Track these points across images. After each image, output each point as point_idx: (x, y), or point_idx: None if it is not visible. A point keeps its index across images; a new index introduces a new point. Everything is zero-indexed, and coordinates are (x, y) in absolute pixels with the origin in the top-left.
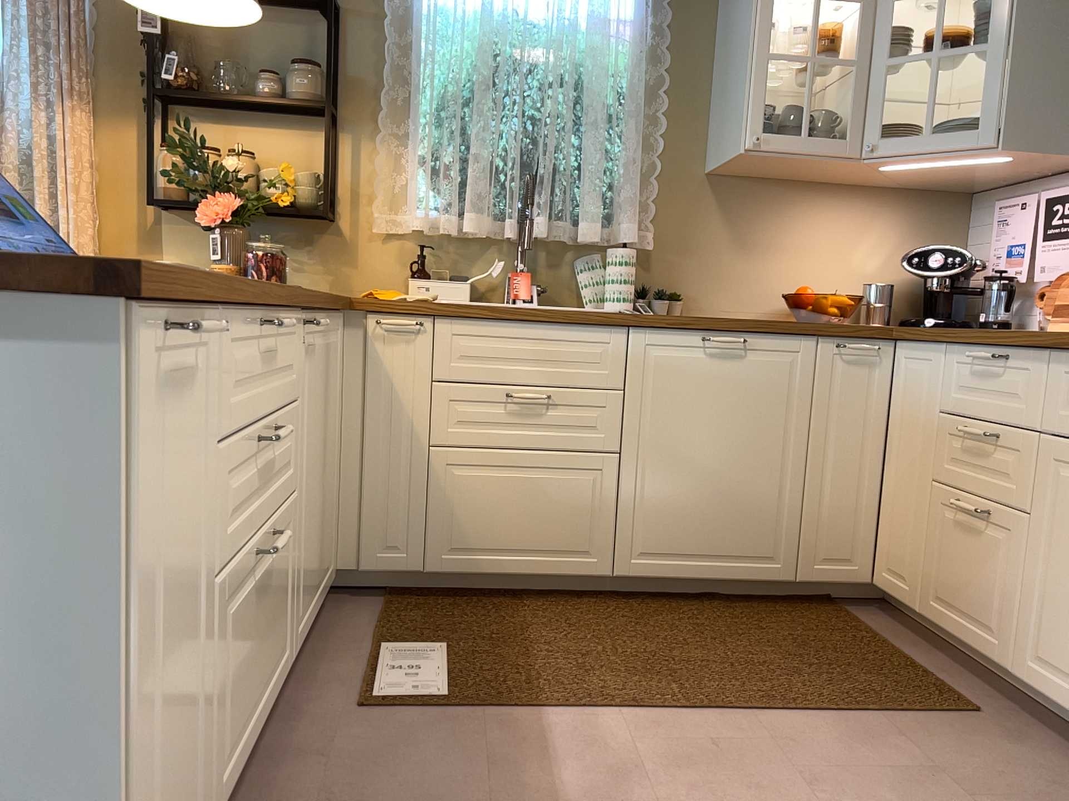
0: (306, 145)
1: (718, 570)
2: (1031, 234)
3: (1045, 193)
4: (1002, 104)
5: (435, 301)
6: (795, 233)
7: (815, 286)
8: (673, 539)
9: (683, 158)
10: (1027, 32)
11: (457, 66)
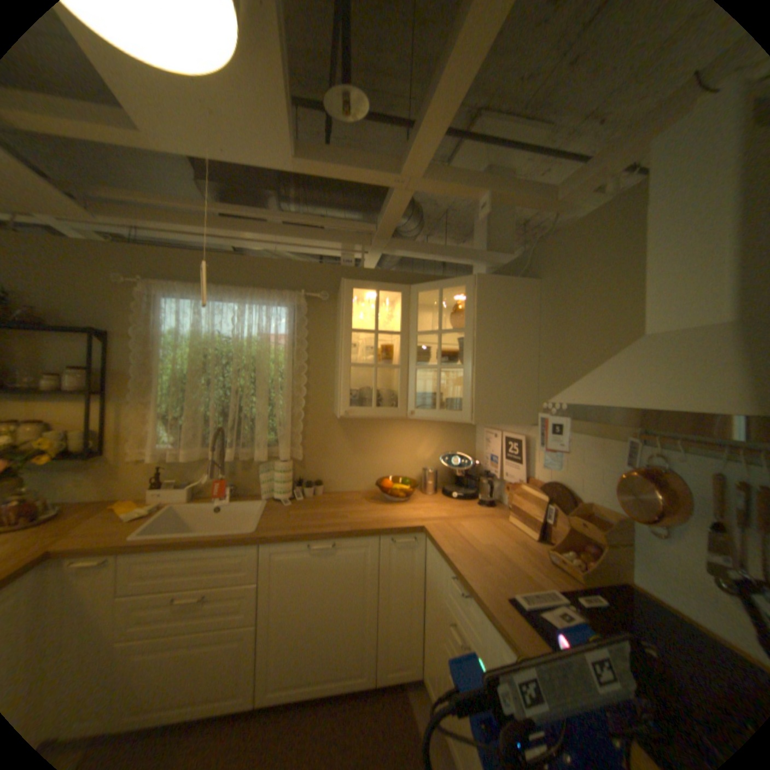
0: (84, 412)
1: (325, 692)
2: (500, 454)
3: (505, 433)
4: (474, 398)
5: (123, 541)
6: (385, 443)
7: (398, 470)
8: (294, 677)
9: (321, 407)
10: (482, 361)
11: (180, 365)
